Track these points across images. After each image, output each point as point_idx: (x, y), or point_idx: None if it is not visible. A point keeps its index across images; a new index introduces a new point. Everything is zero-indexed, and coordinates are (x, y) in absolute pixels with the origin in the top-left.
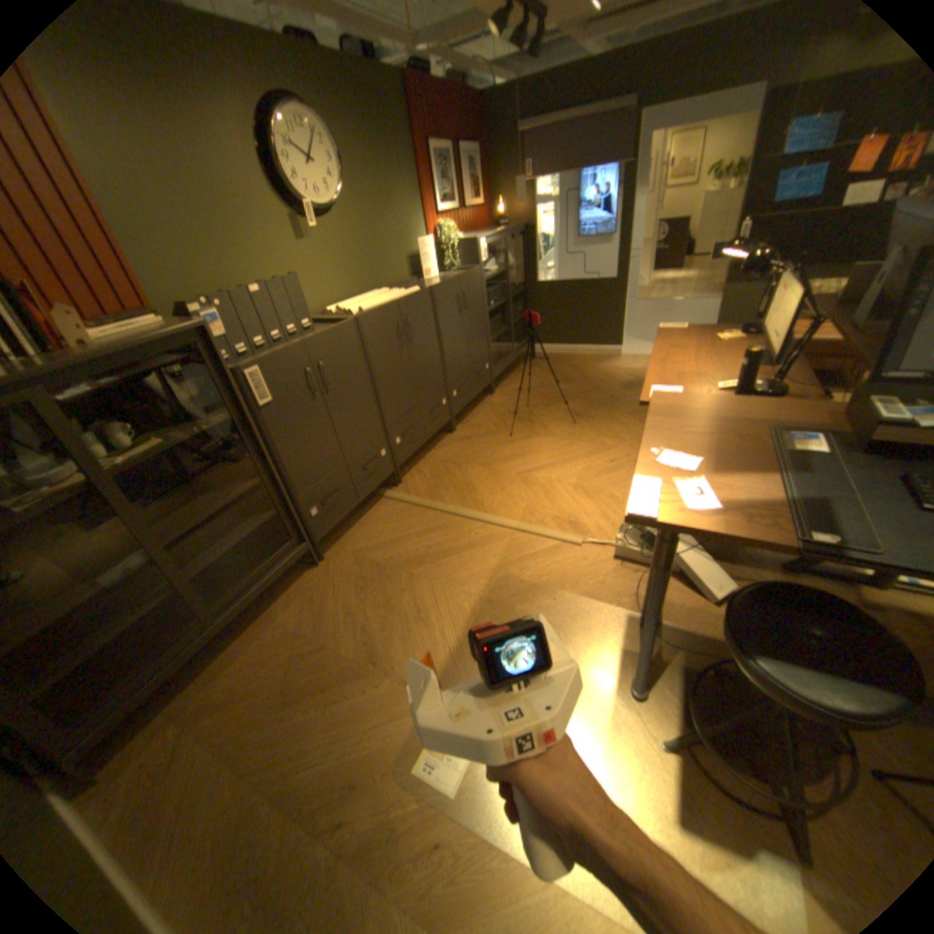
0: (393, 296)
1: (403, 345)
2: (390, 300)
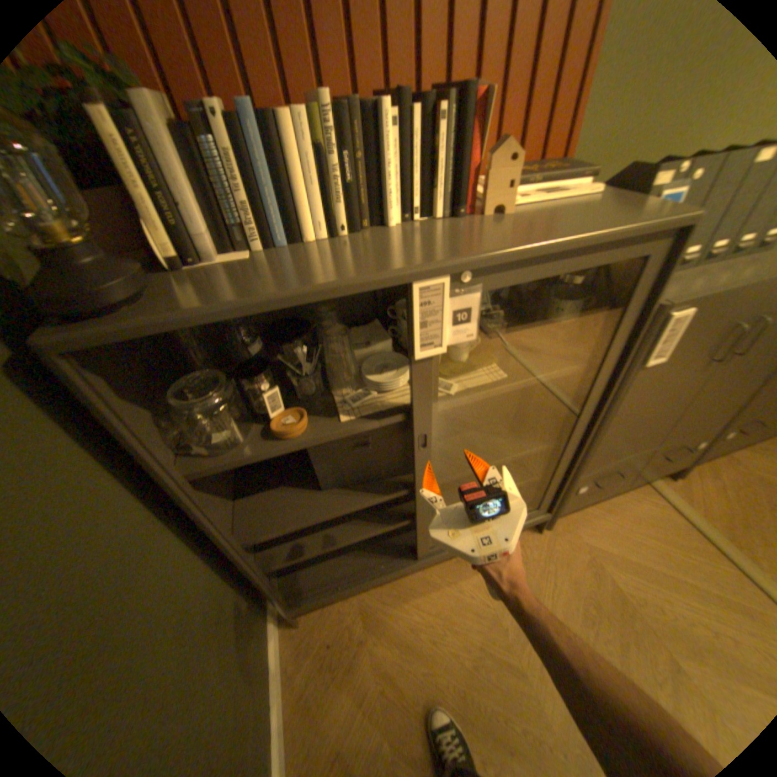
0: None
1: None
2: None
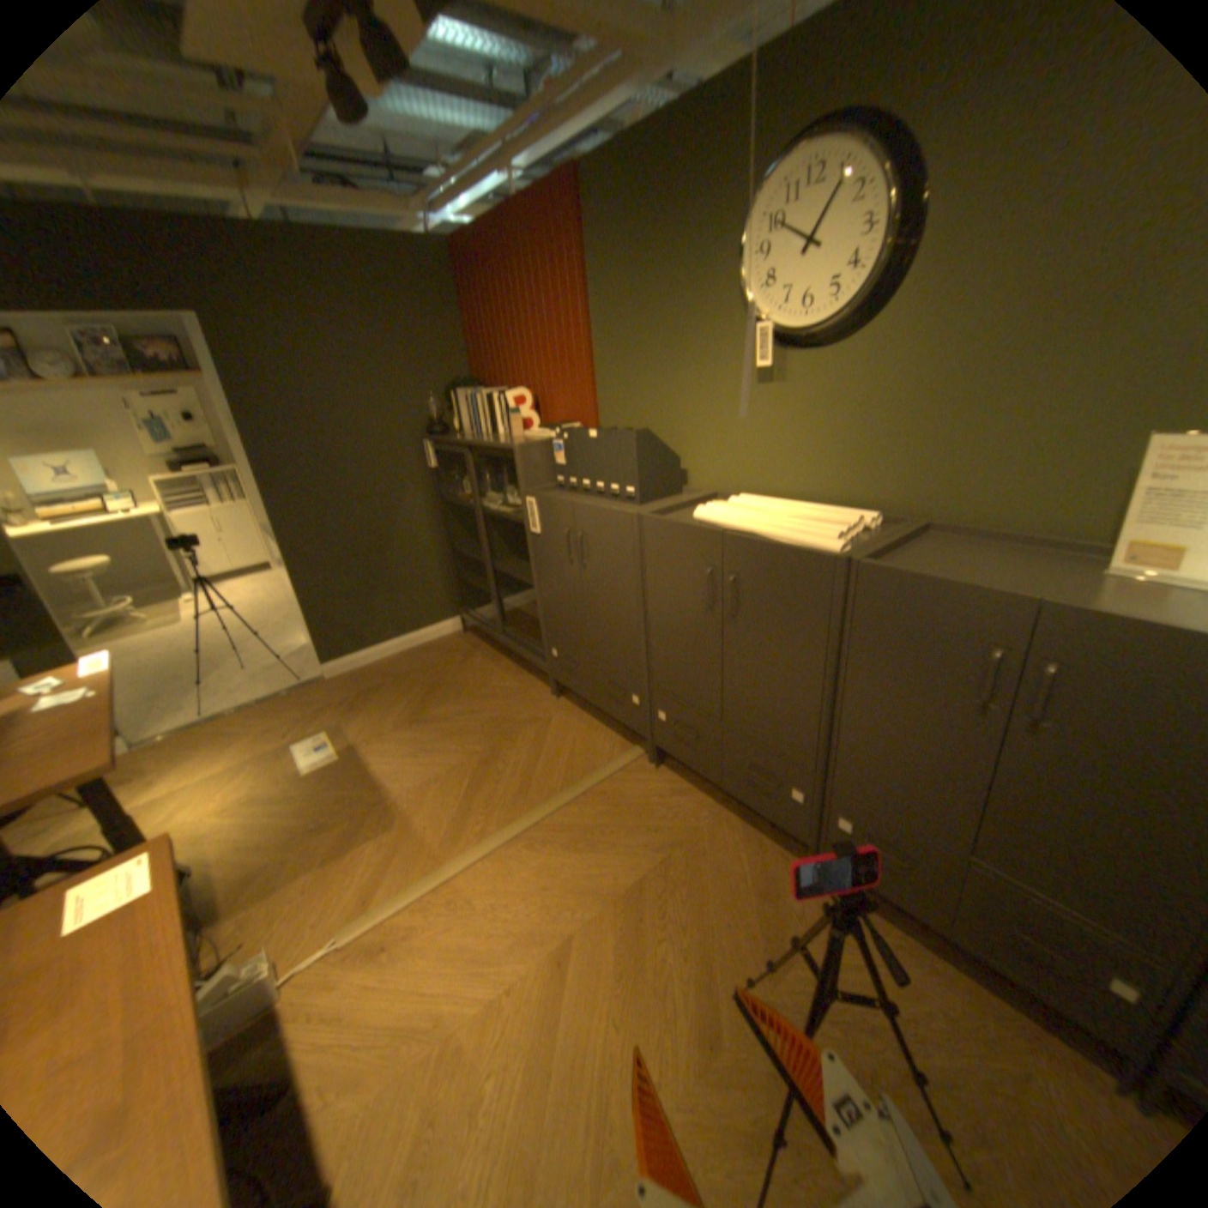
0: (765, 527)
1: (713, 608)
2: (750, 528)
